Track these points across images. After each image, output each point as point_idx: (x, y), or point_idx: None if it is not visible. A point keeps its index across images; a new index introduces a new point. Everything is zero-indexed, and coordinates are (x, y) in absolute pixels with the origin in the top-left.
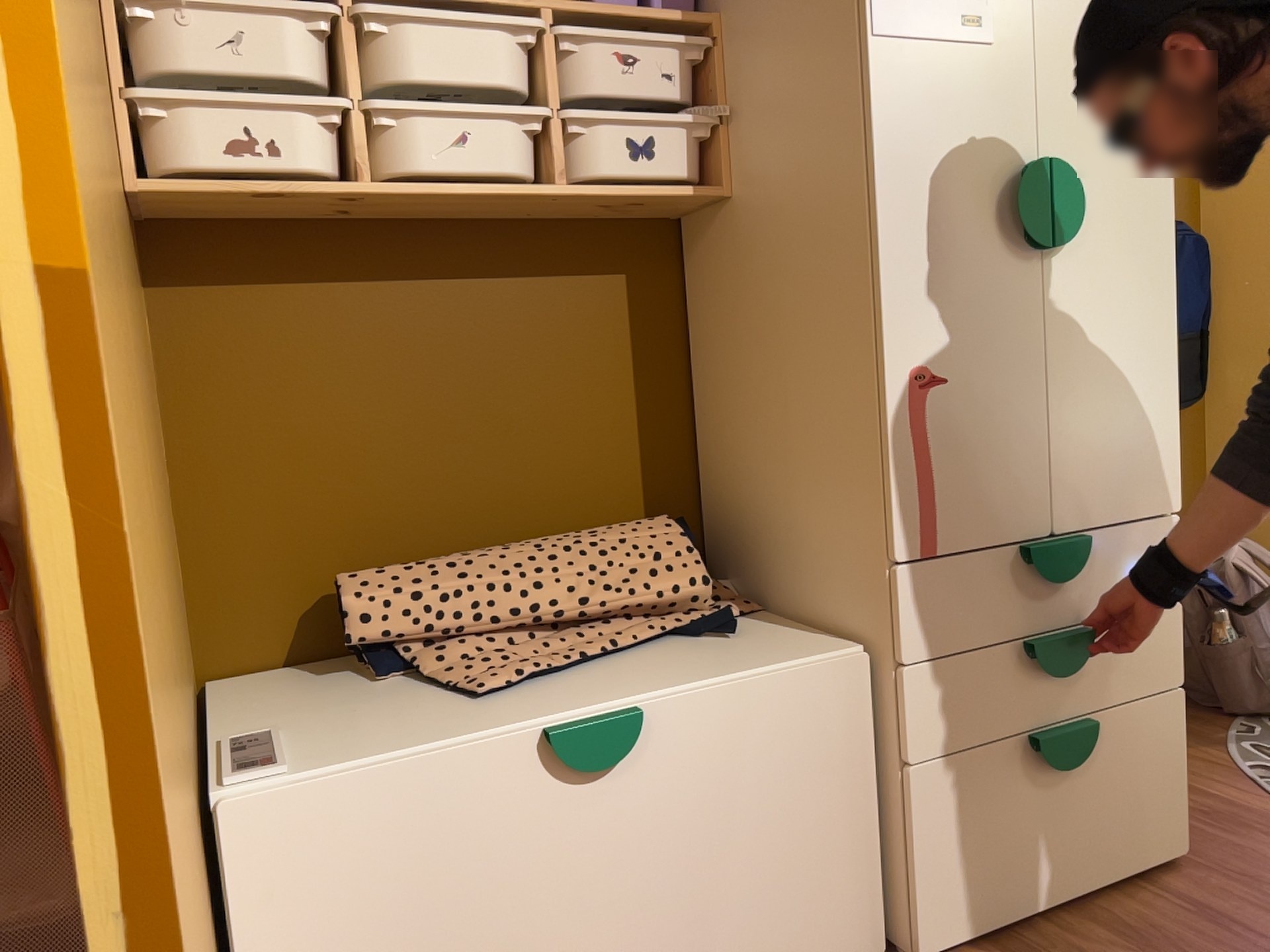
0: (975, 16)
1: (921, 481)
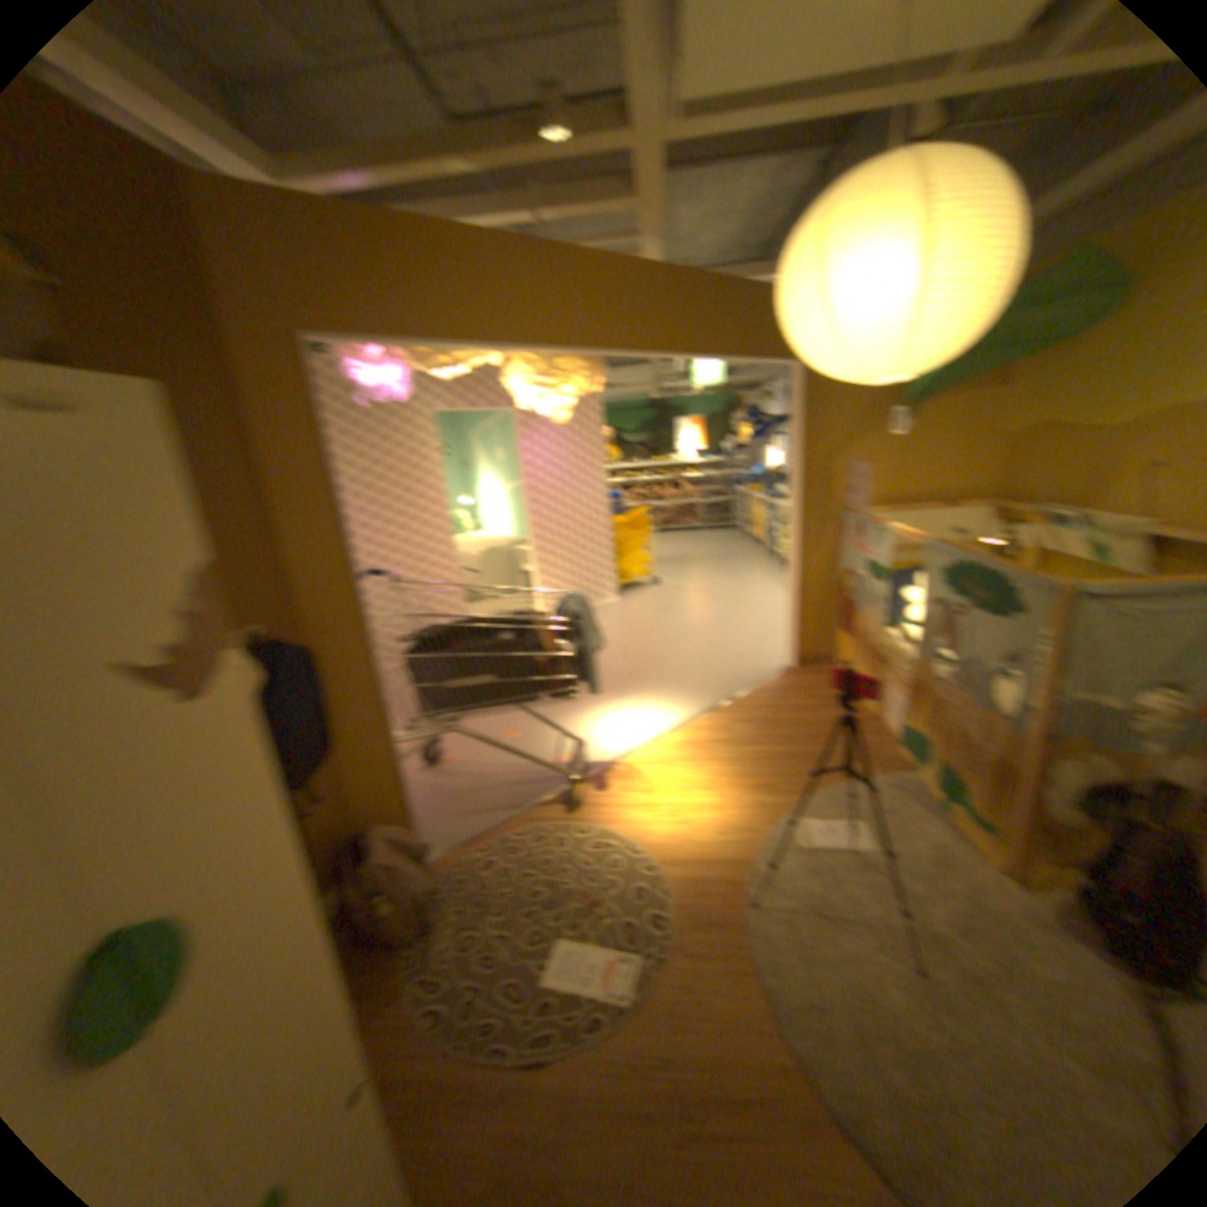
0: None
1: None
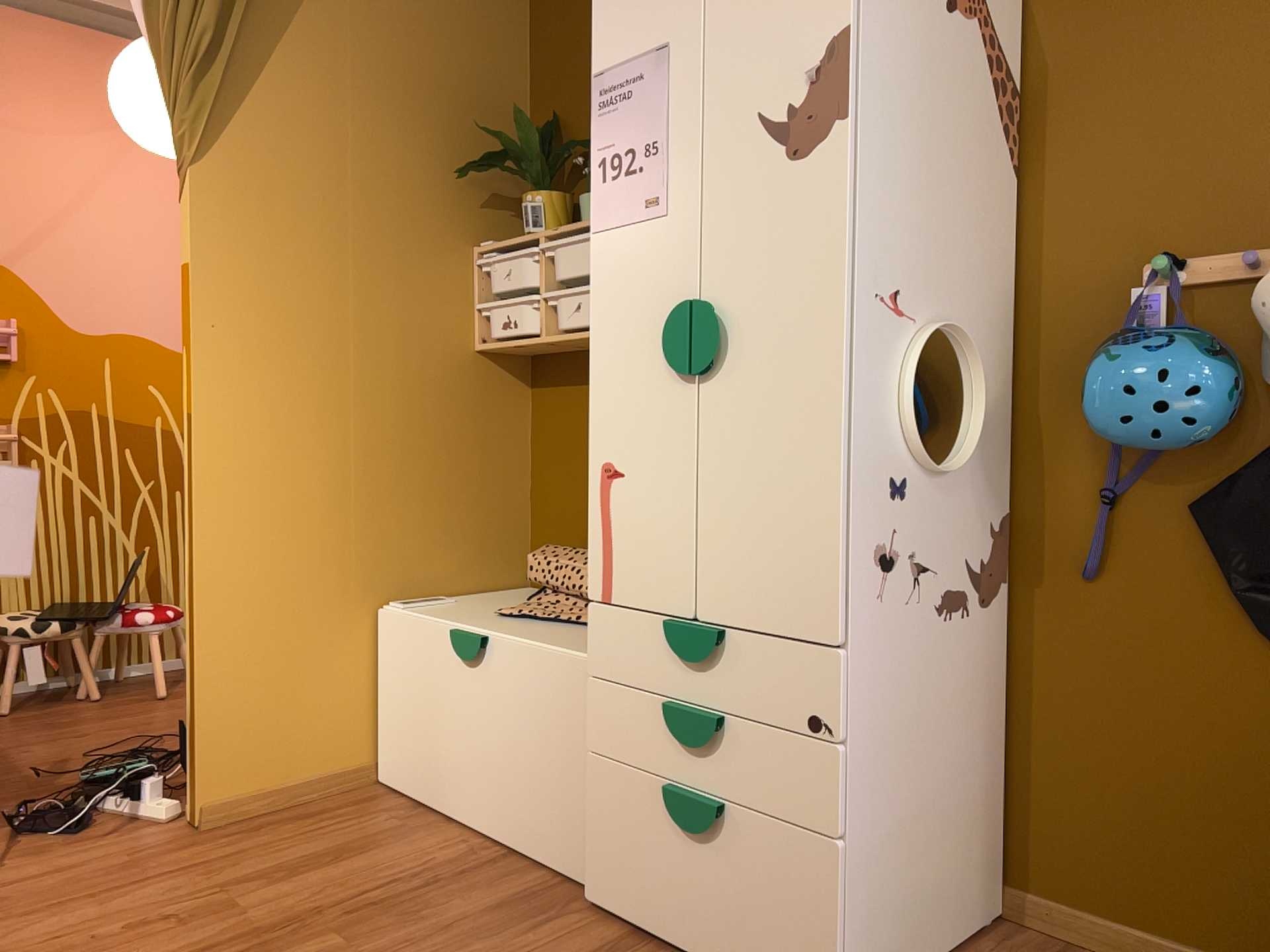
0: (654, 196)
1: (602, 544)
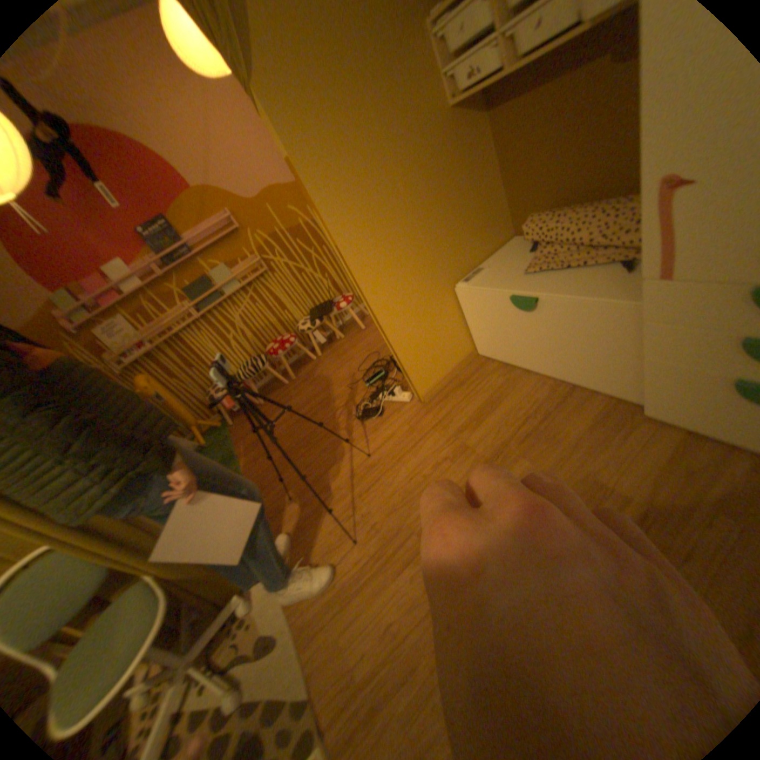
0: None
1: (662, 239)
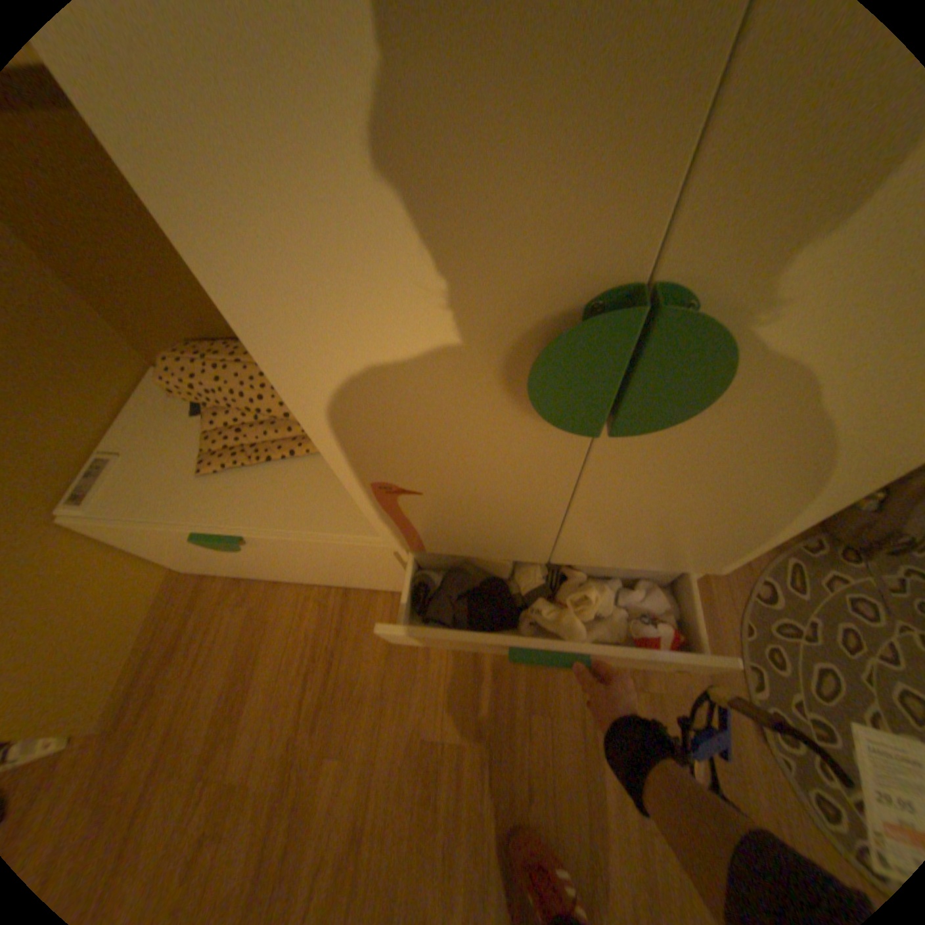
0: None
1: (400, 527)
